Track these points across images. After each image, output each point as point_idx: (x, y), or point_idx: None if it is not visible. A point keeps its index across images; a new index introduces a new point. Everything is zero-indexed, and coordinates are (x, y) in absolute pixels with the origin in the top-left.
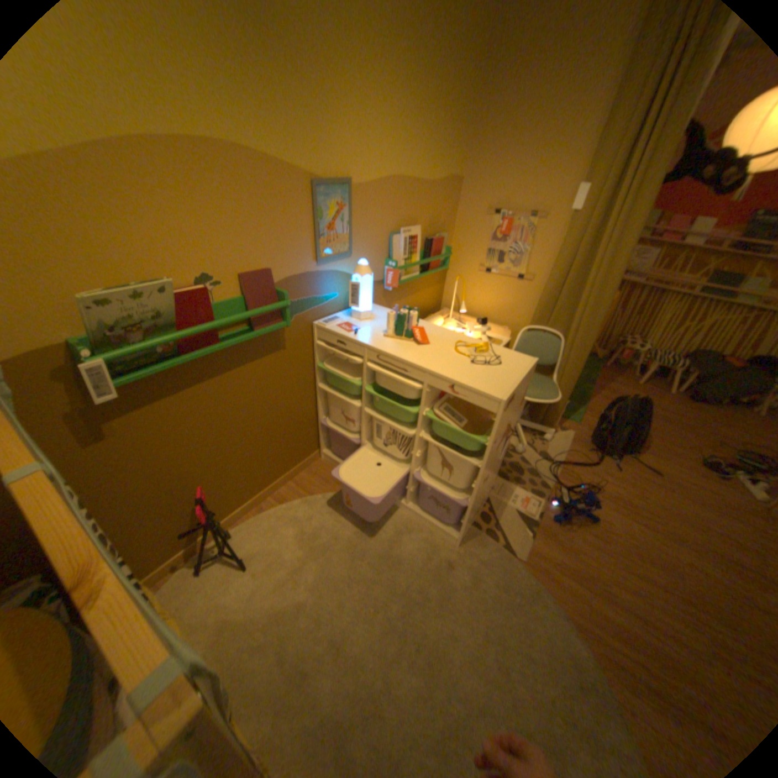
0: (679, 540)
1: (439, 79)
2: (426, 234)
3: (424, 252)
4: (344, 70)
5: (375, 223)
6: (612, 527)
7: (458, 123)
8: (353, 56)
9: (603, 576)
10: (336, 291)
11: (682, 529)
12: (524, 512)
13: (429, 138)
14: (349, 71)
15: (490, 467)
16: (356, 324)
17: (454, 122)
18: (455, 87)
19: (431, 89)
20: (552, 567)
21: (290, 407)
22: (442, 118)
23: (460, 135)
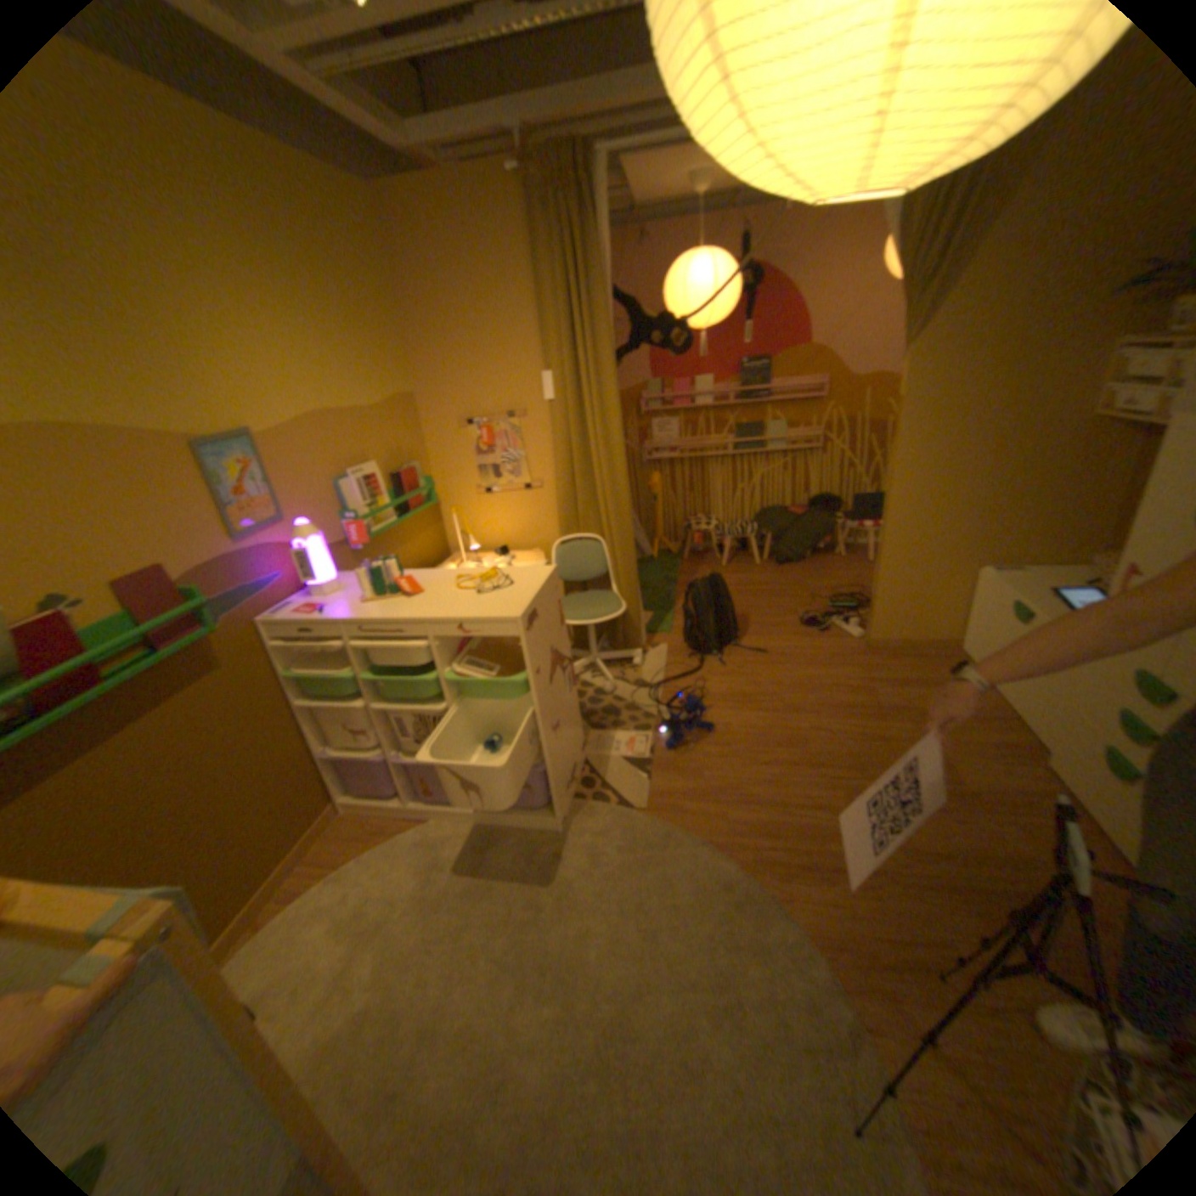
0: (797, 709)
1: (334, 297)
2: (390, 468)
3: (395, 491)
4: (196, 312)
5: (308, 472)
6: (729, 727)
7: (381, 337)
8: (204, 296)
9: (732, 782)
10: (279, 570)
11: (797, 697)
12: (631, 756)
13: (348, 361)
14: (203, 312)
15: (554, 708)
16: (323, 601)
17: (375, 337)
18: (360, 300)
19: (327, 309)
20: (677, 800)
21: (260, 750)
22: (356, 336)
23: (390, 348)
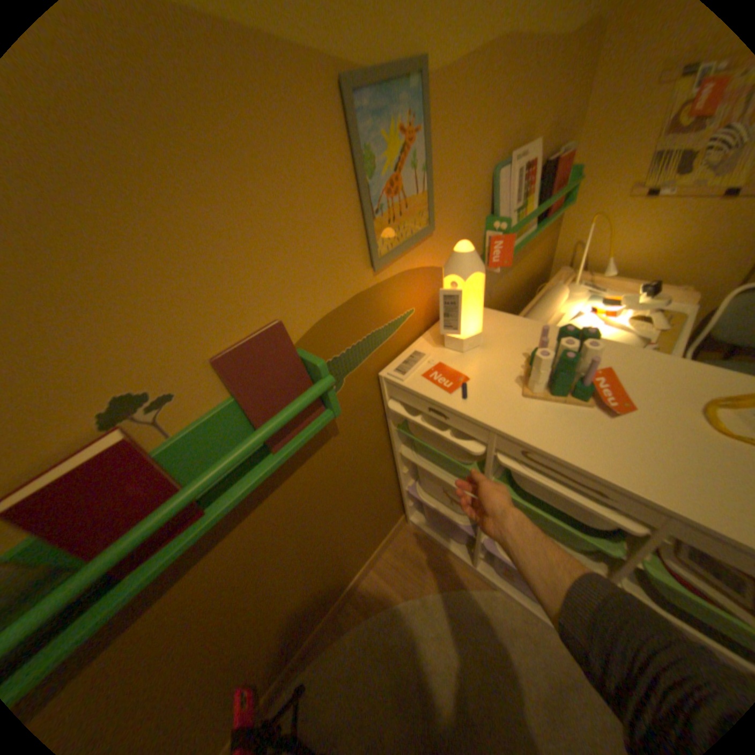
0: None
1: None
2: (547, 149)
3: (543, 185)
4: None
5: (473, 151)
6: None
7: None
8: None
9: None
10: (412, 304)
11: None
12: None
13: None
14: None
15: None
16: (458, 361)
17: None
18: None
19: None
20: None
21: (359, 497)
22: None
23: None
